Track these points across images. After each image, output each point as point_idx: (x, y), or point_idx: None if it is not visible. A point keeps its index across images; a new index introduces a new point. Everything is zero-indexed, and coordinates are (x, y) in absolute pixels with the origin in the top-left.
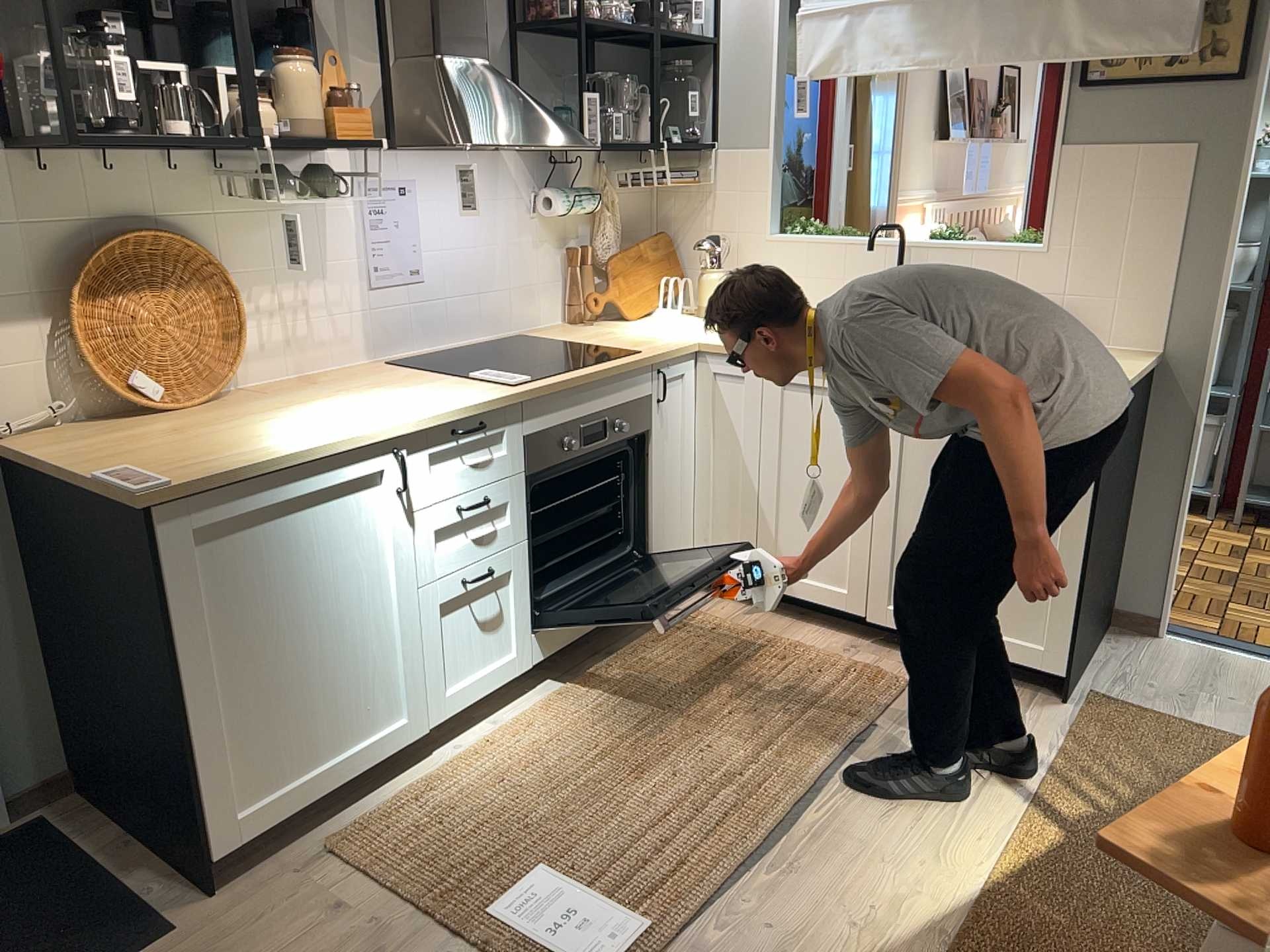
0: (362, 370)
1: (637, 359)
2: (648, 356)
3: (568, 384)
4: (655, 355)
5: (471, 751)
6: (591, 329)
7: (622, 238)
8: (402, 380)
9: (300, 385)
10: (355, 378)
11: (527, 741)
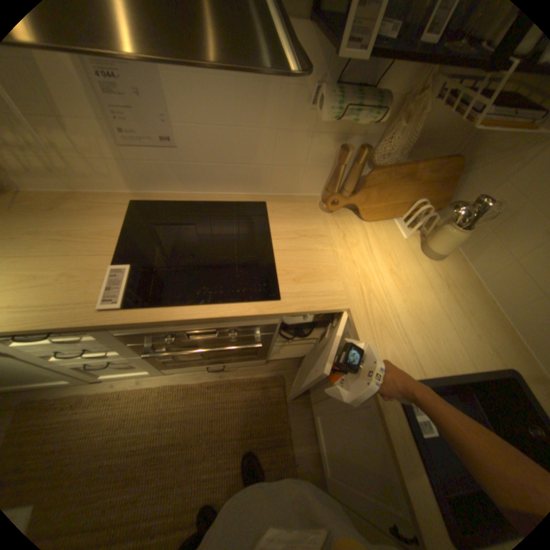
0: (109, 201)
1: (256, 314)
2: (272, 314)
3: (153, 324)
4: (281, 314)
5: (107, 395)
6: (322, 219)
7: (421, 144)
8: (88, 237)
9: (48, 203)
10: (82, 213)
11: (127, 410)
